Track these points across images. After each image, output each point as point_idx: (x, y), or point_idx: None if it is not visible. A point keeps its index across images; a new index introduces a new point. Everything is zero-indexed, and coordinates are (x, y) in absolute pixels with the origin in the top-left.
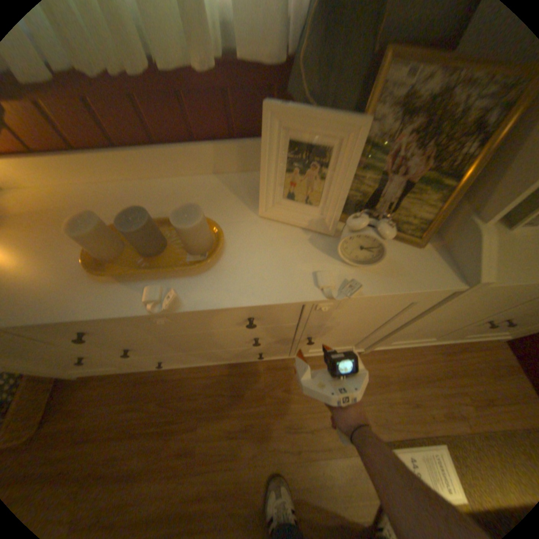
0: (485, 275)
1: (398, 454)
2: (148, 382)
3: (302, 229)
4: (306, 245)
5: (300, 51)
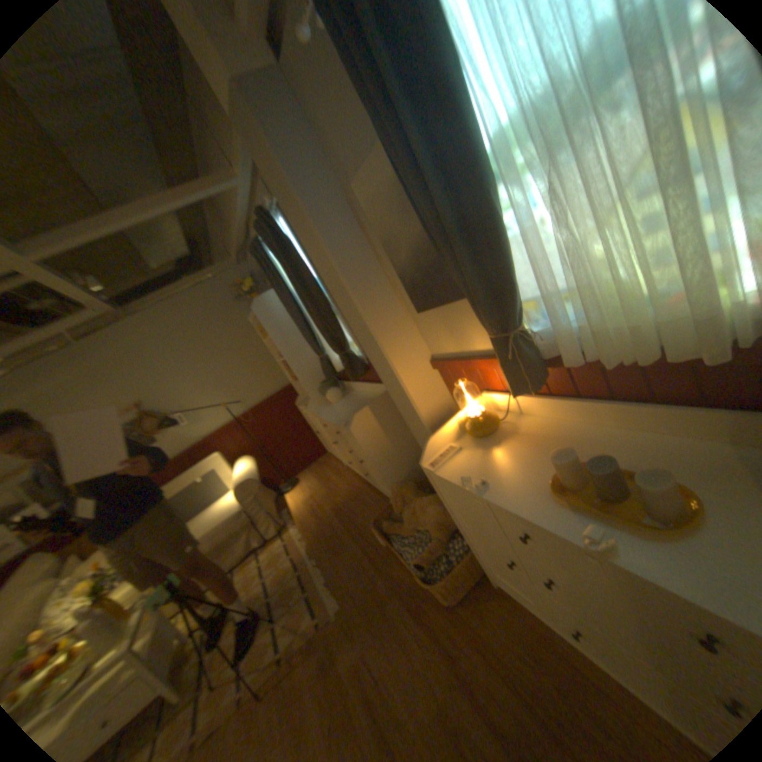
0: None
1: None
2: (558, 653)
3: None
4: None
5: None
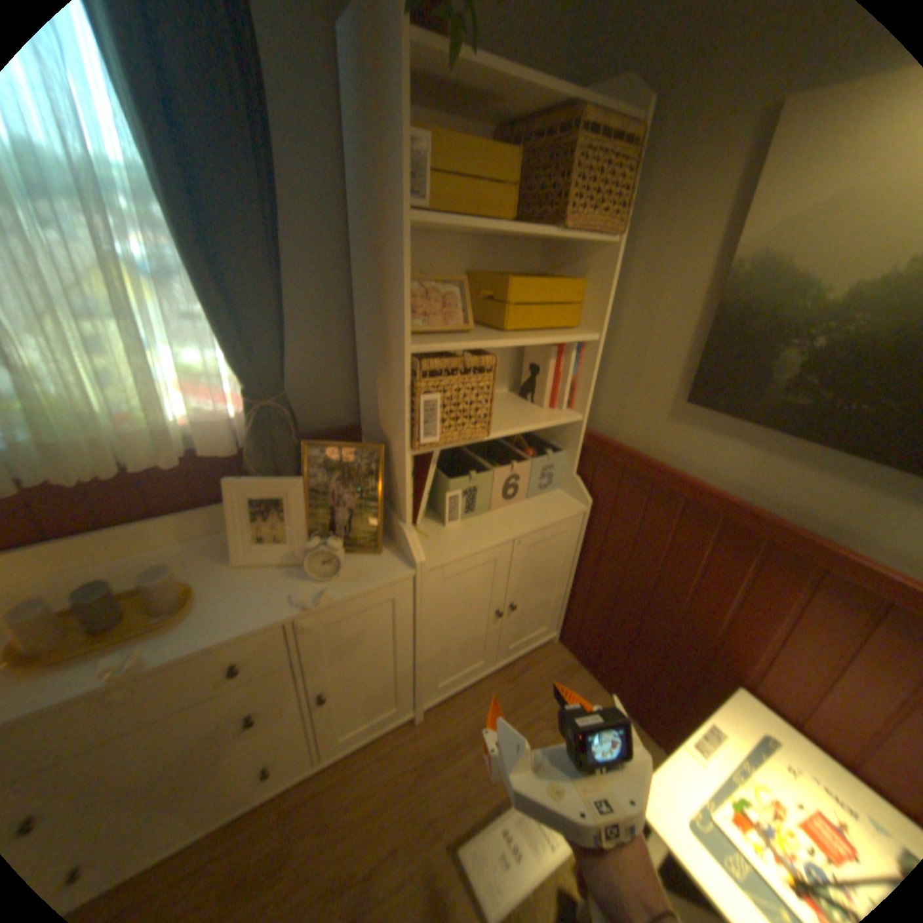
0: (416, 559)
1: (485, 836)
2: None
3: (275, 568)
4: (280, 580)
5: (246, 450)
